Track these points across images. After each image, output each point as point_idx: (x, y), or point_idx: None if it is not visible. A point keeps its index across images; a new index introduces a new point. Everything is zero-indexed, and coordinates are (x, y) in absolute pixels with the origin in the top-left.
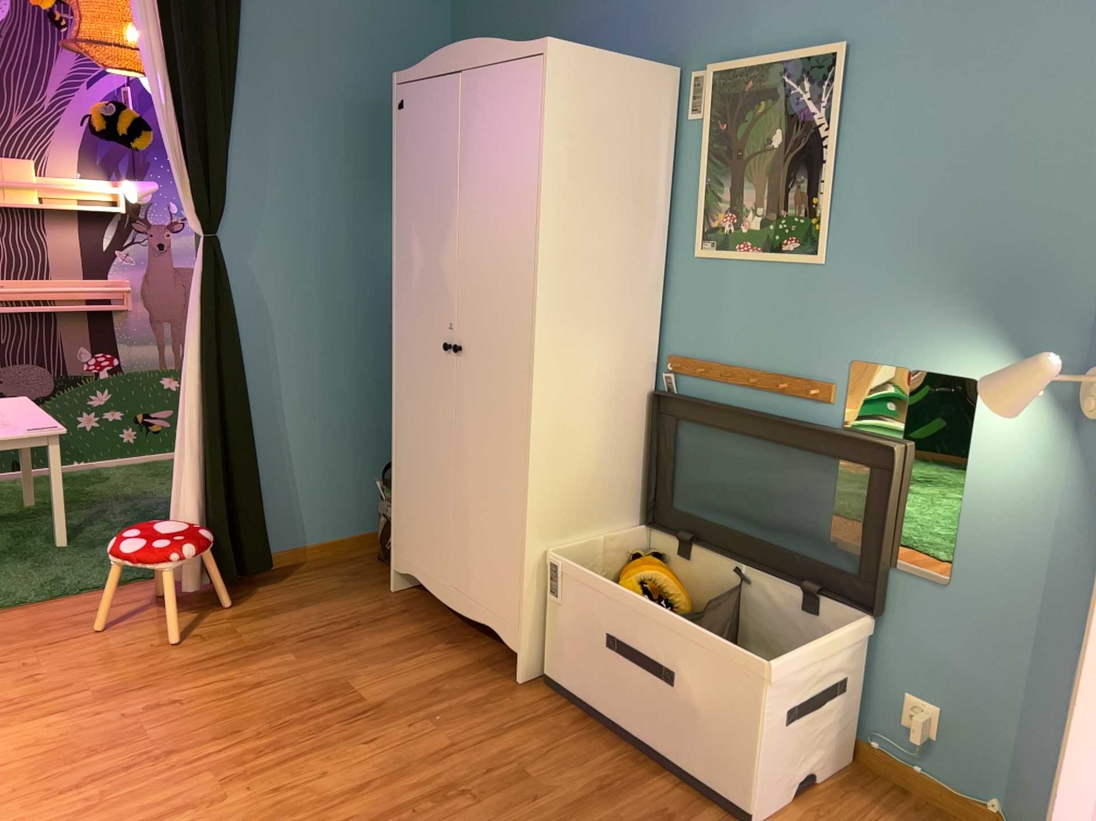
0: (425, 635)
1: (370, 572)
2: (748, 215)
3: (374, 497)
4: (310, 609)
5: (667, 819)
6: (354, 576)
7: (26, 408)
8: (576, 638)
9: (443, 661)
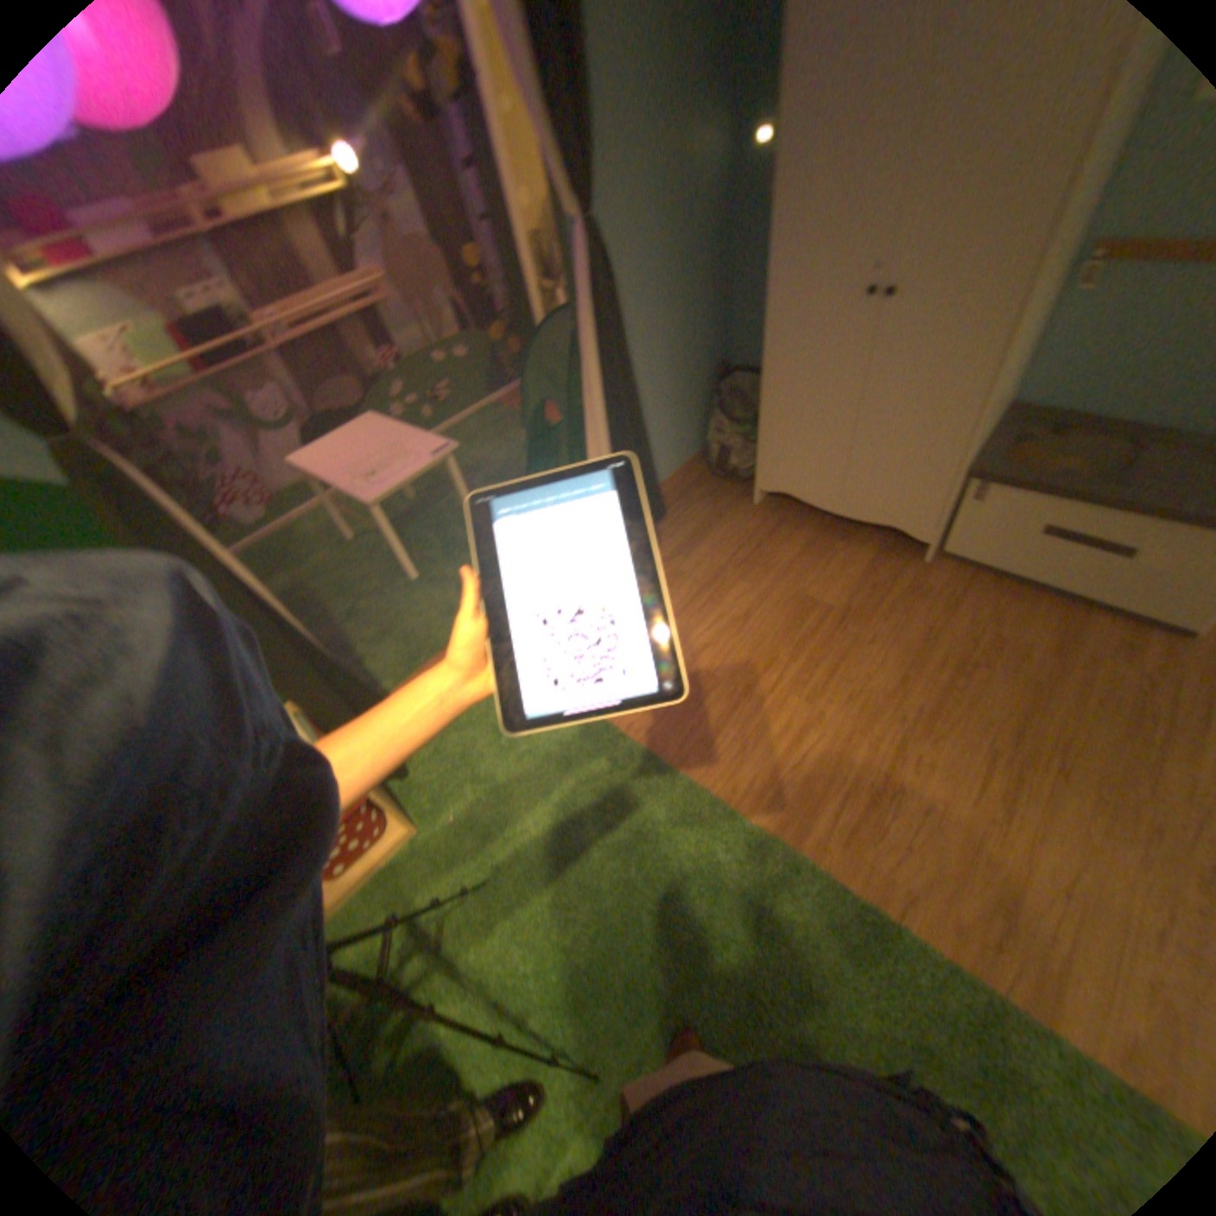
0: (816, 537)
1: (720, 490)
2: None
3: (694, 427)
4: (711, 537)
5: (1127, 646)
6: (712, 497)
7: (388, 429)
8: (997, 528)
9: (851, 556)
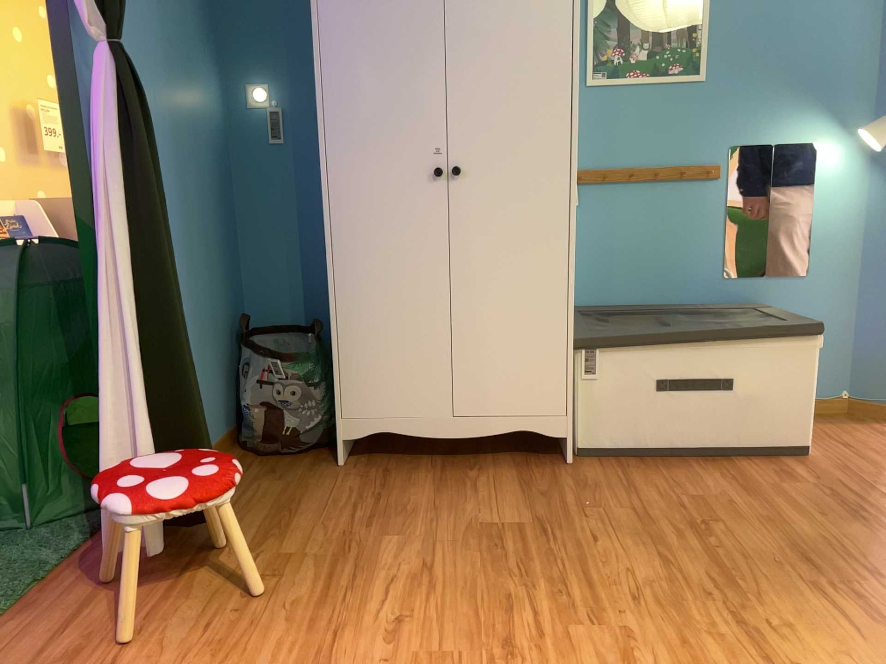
0: (441, 473)
1: (282, 463)
2: (636, 49)
3: (221, 393)
4: (305, 506)
5: (783, 473)
6: (275, 471)
7: None
8: (621, 398)
9: (495, 478)
